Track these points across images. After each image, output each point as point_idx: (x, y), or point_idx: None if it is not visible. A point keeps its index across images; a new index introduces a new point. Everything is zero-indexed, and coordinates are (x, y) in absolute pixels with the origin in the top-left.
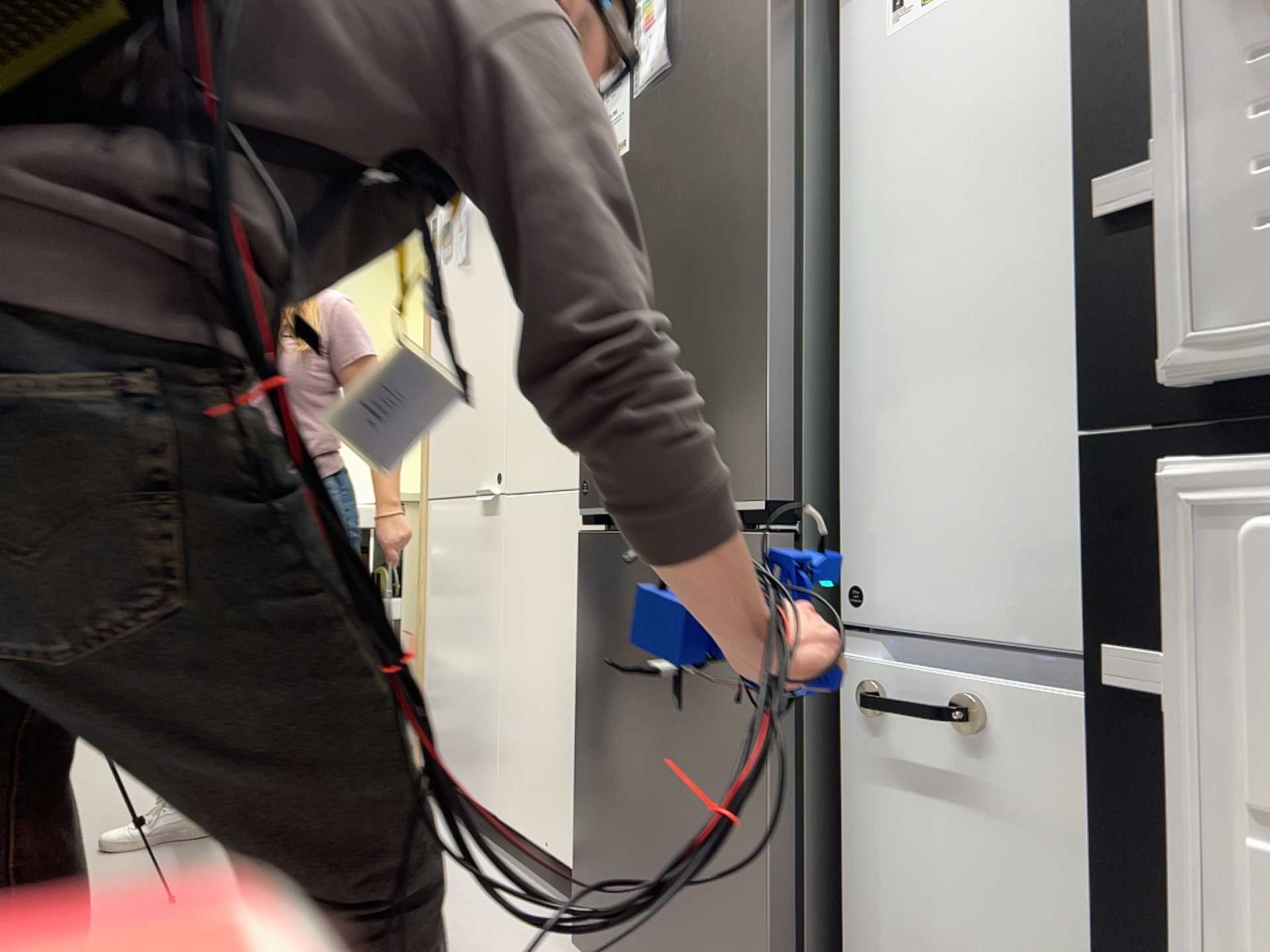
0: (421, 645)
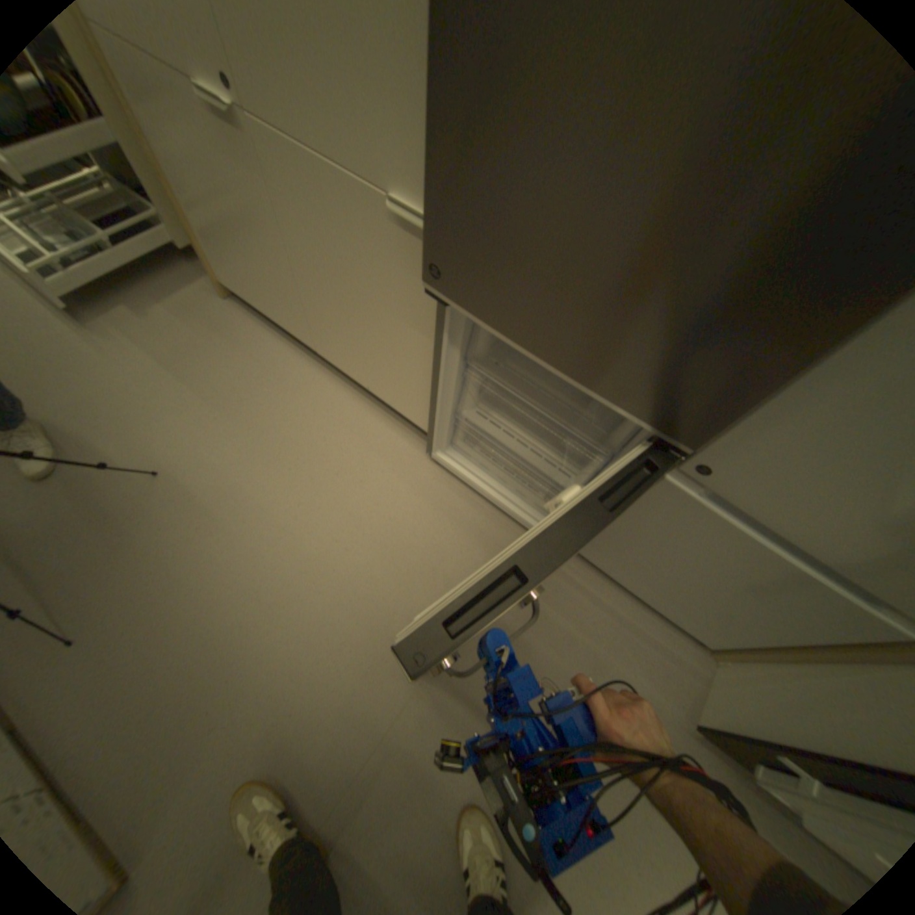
0: (172, 195)
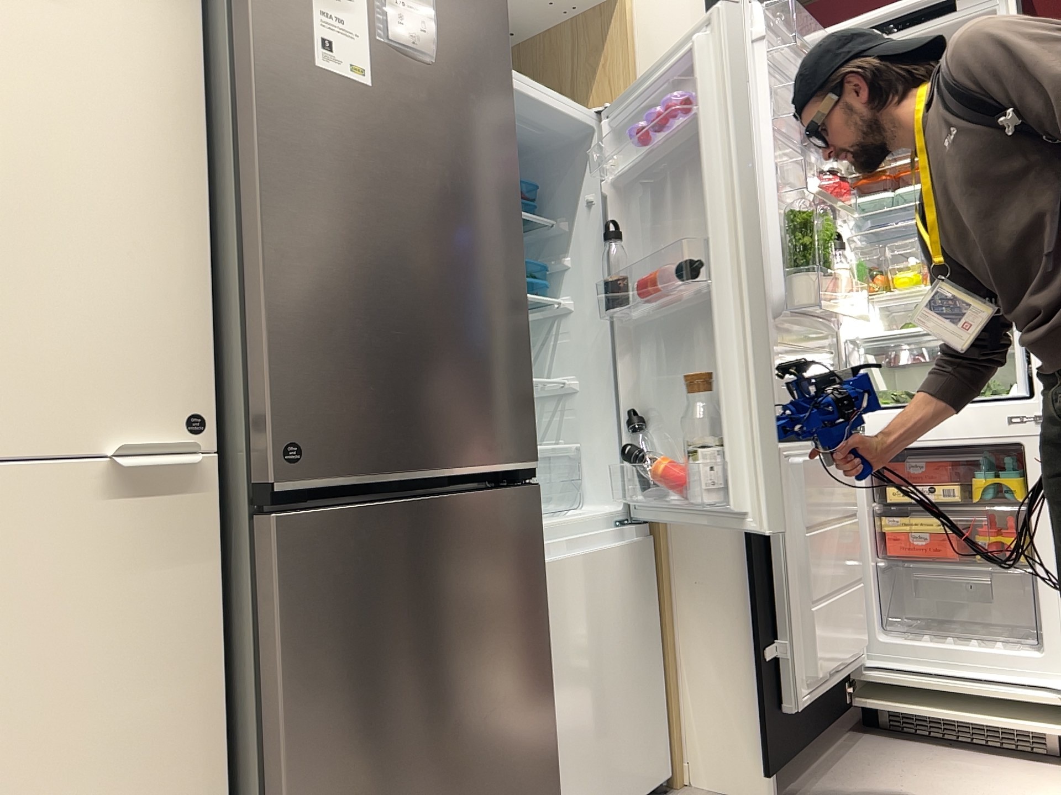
0: None
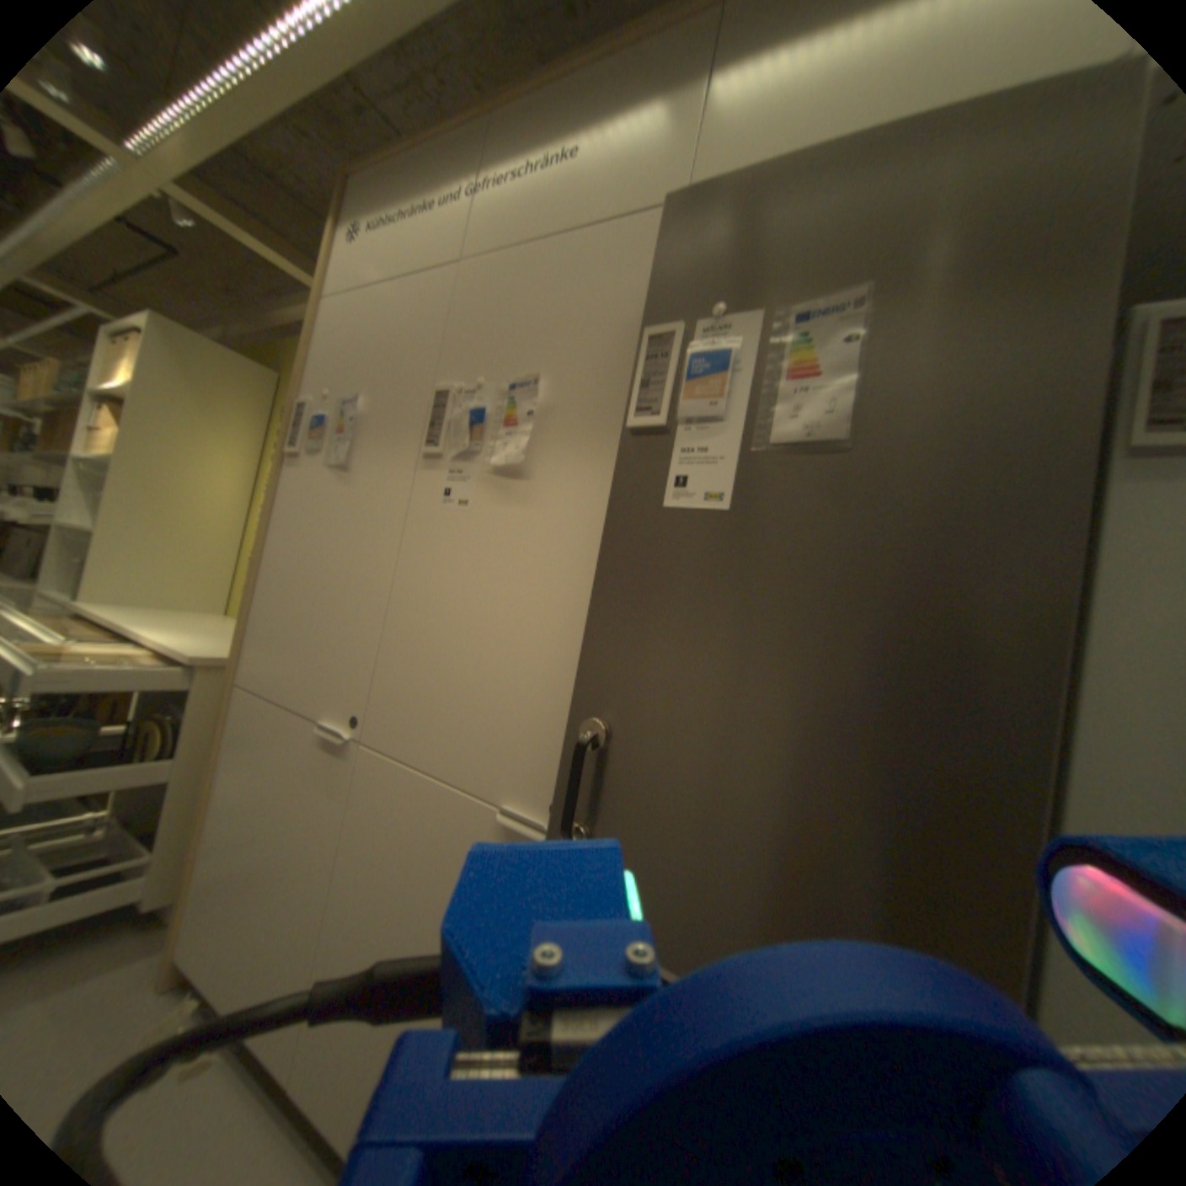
0: (200, 835)
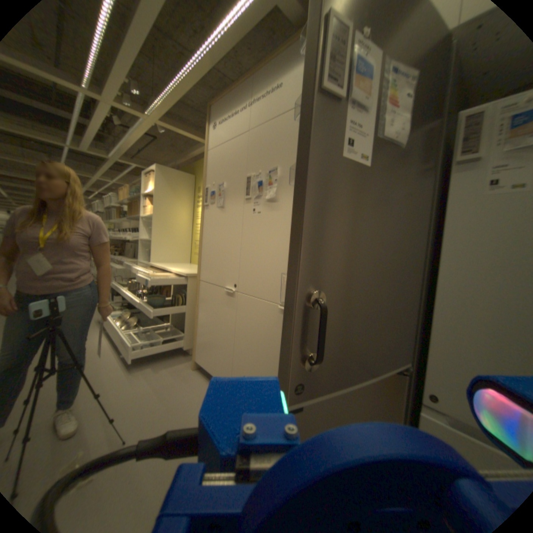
0: (196, 325)
